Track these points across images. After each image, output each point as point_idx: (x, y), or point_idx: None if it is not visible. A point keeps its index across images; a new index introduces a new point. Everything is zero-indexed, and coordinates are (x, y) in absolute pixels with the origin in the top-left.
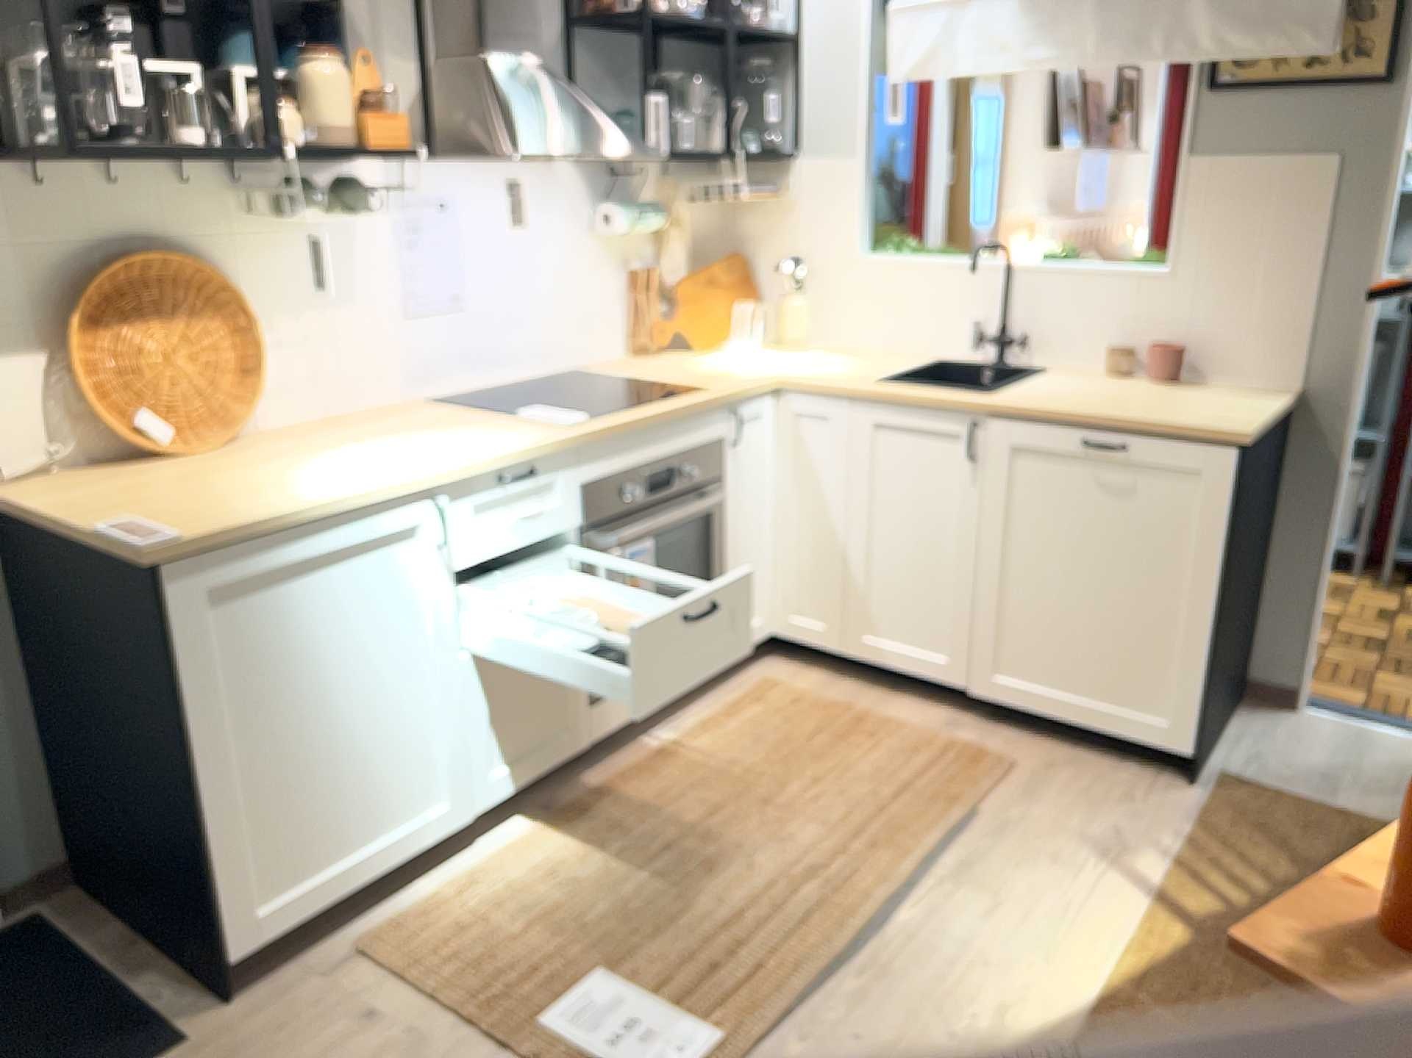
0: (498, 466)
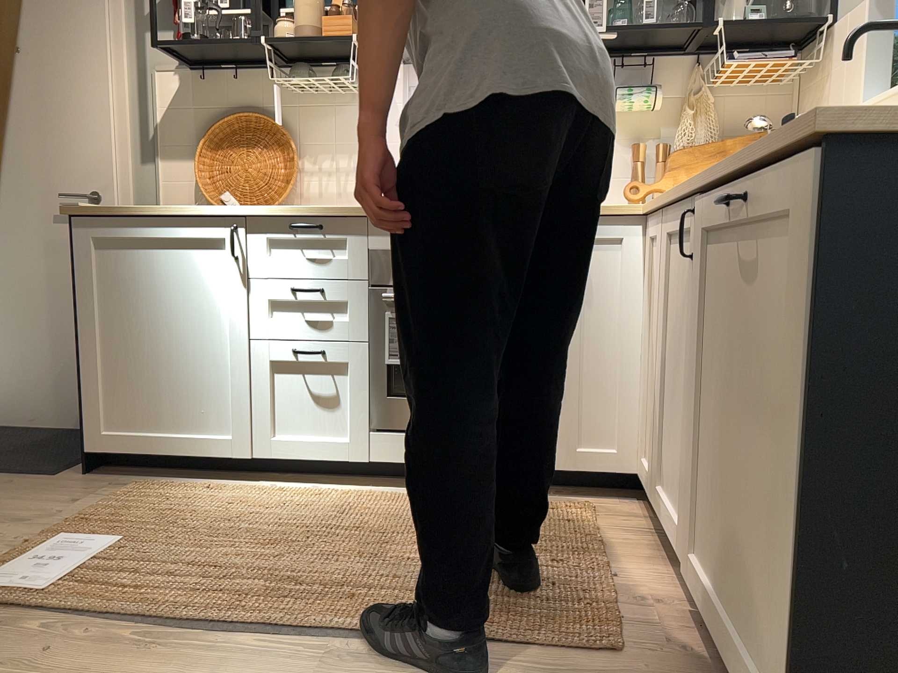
0: (287, 216)
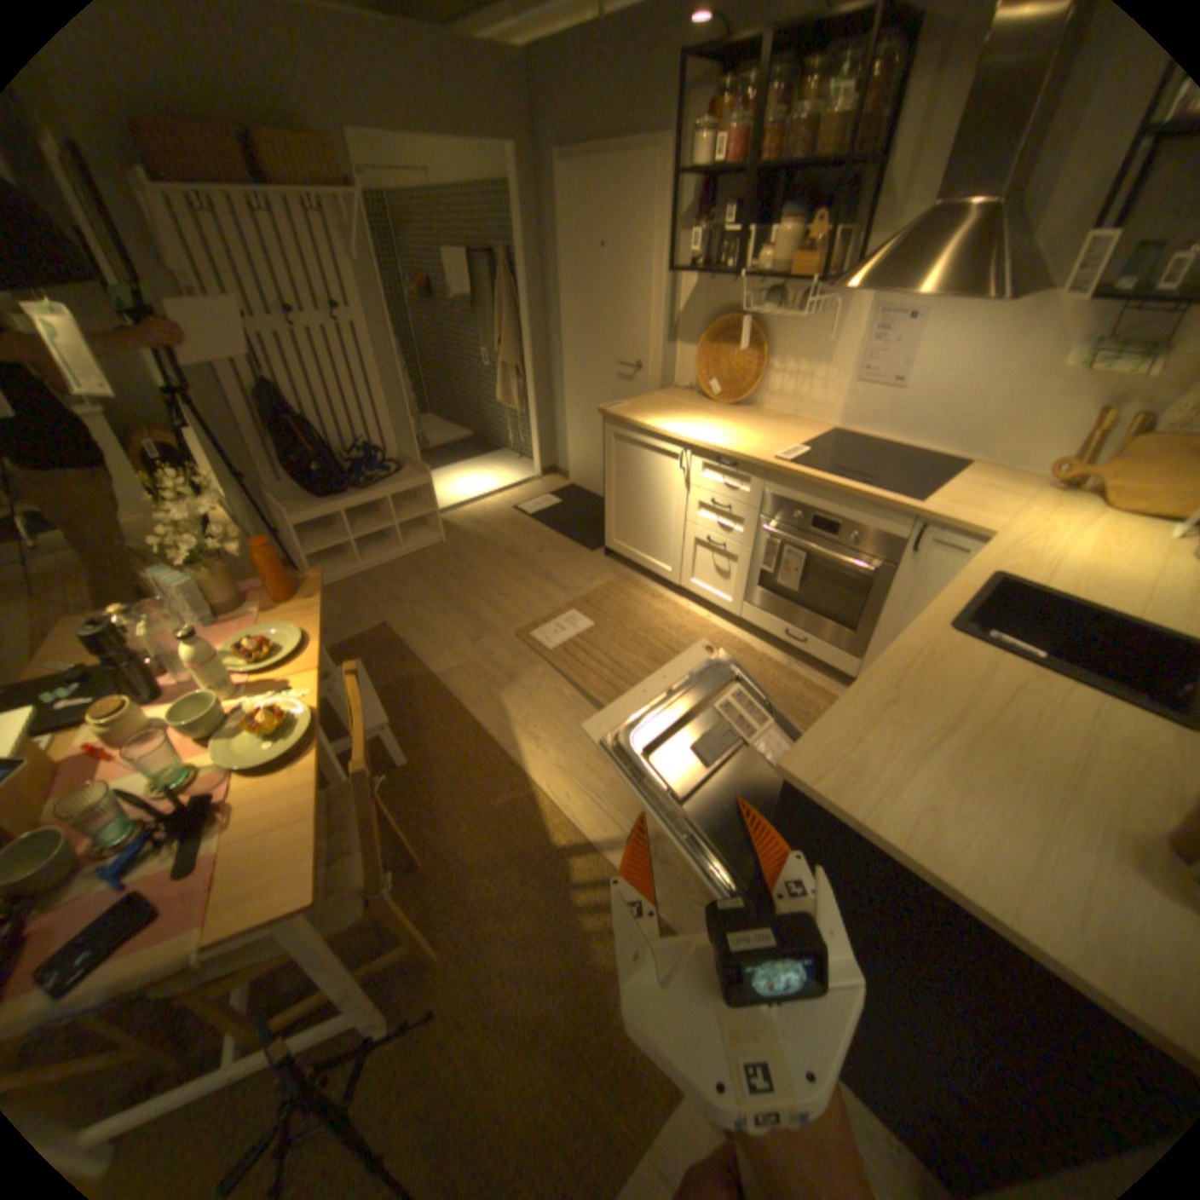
0: (715, 452)
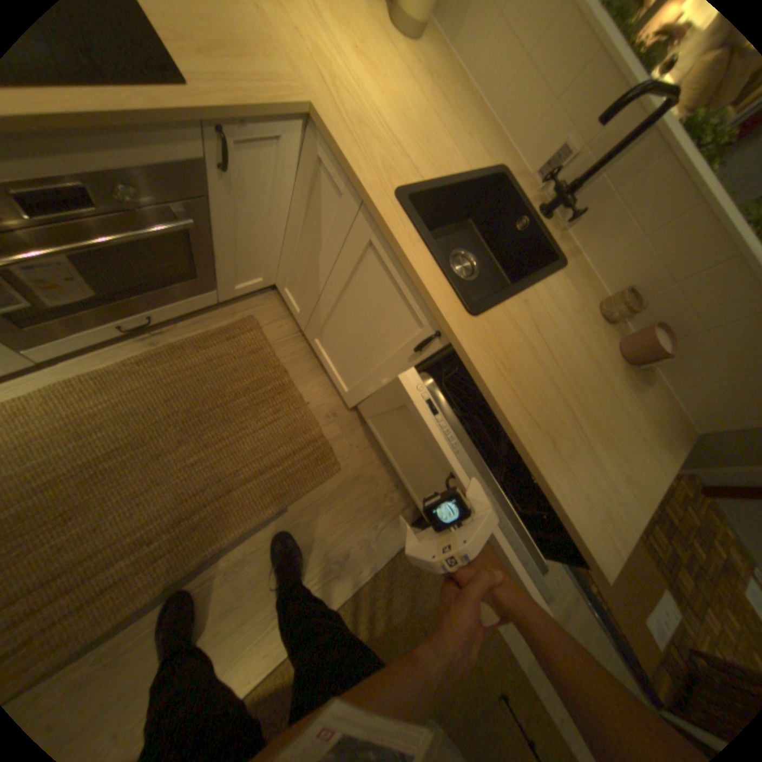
0: None
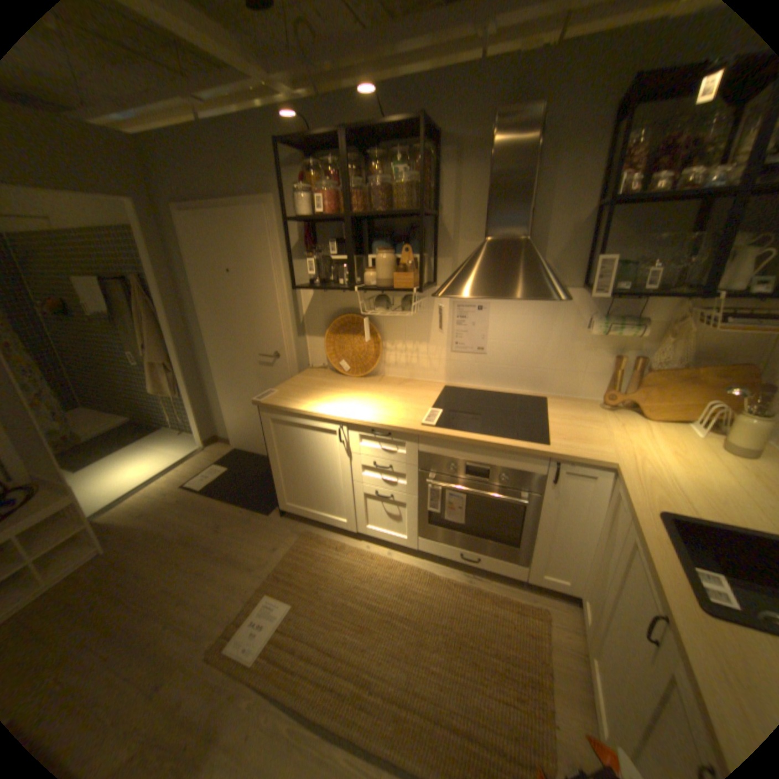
0: (370, 425)
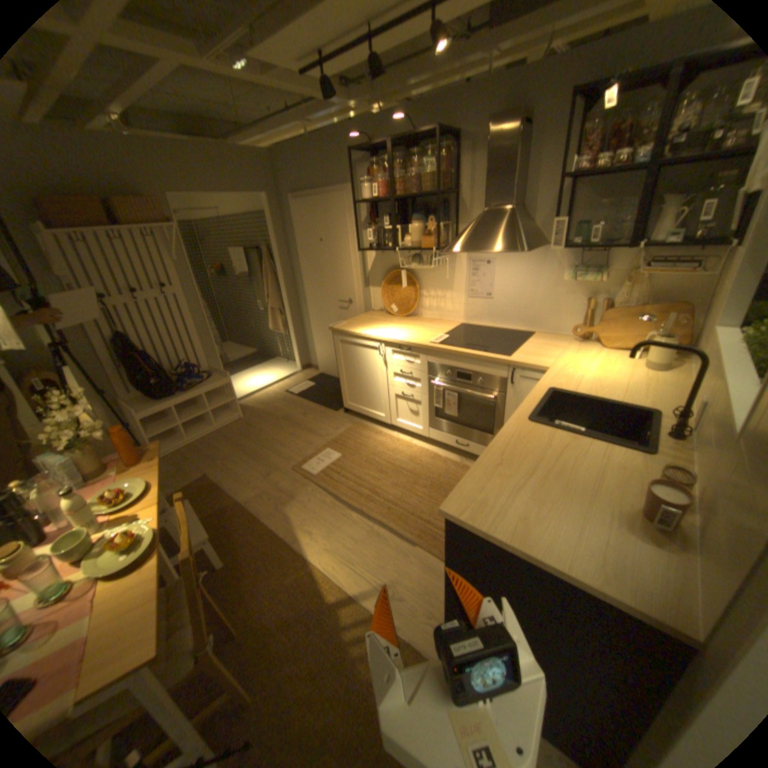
0: (397, 343)
